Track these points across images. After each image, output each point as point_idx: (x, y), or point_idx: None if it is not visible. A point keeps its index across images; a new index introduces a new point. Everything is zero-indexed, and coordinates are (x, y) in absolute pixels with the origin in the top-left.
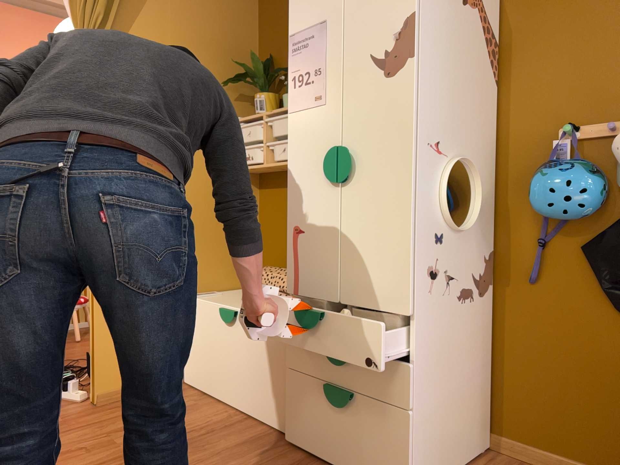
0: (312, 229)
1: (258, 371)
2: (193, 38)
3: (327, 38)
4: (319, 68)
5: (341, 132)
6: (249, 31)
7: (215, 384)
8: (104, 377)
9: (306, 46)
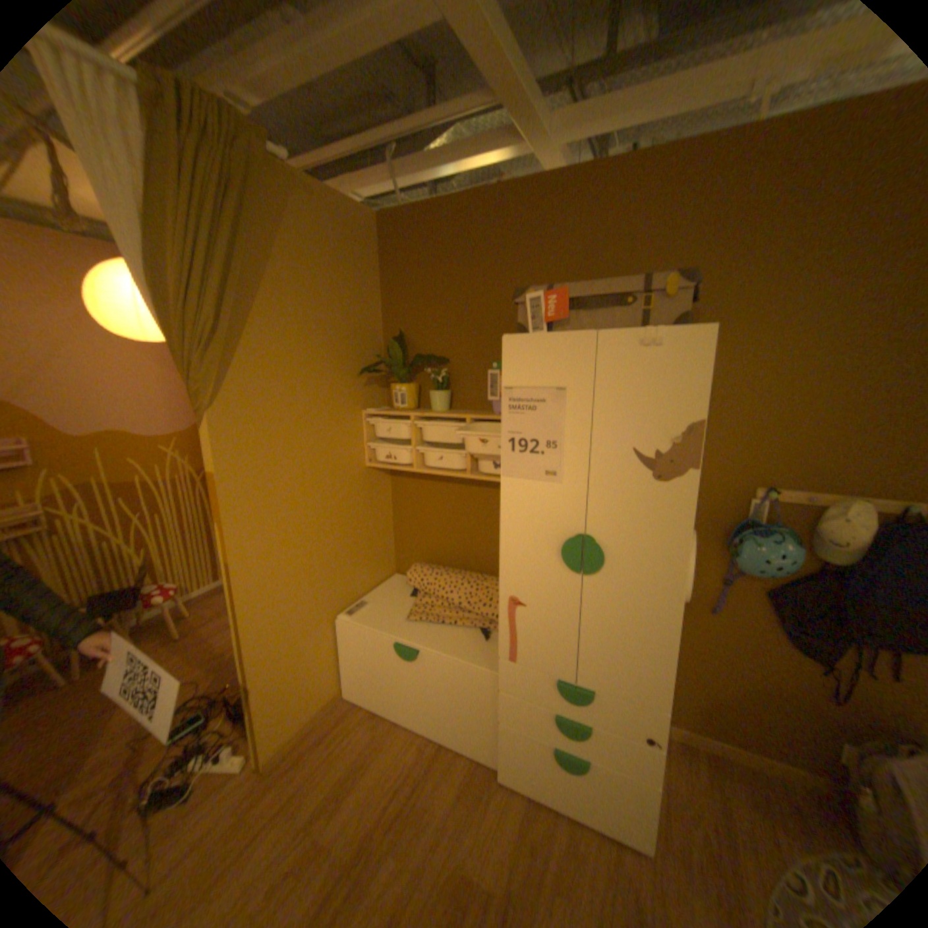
0: (538, 607)
1: (452, 710)
2: (316, 321)
3: (567, 409)
4: (553, 441)
5: (584, 520)
6: (371, 298)
7: (389, 709)
8: (268, 741)
9: (532, 408)
